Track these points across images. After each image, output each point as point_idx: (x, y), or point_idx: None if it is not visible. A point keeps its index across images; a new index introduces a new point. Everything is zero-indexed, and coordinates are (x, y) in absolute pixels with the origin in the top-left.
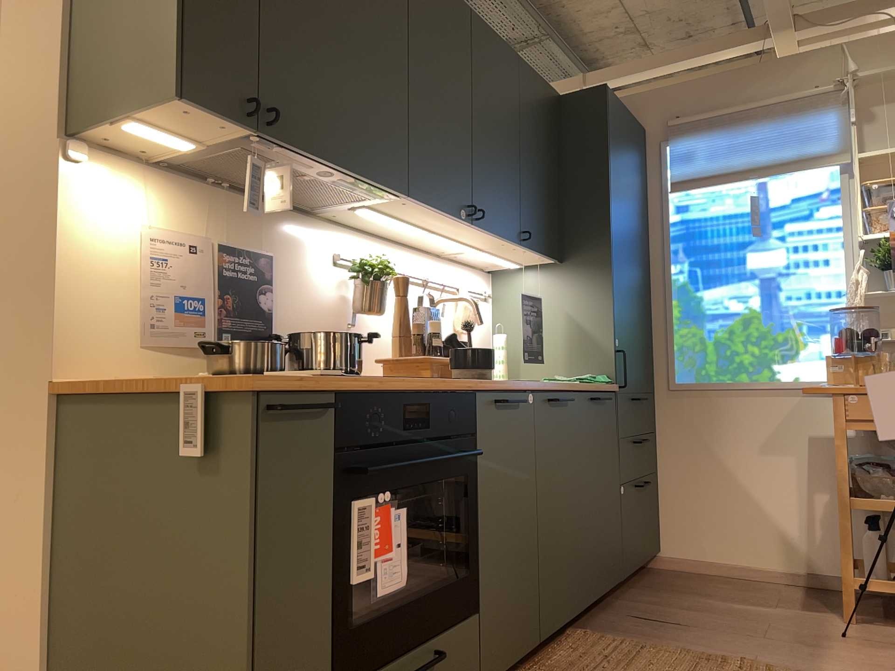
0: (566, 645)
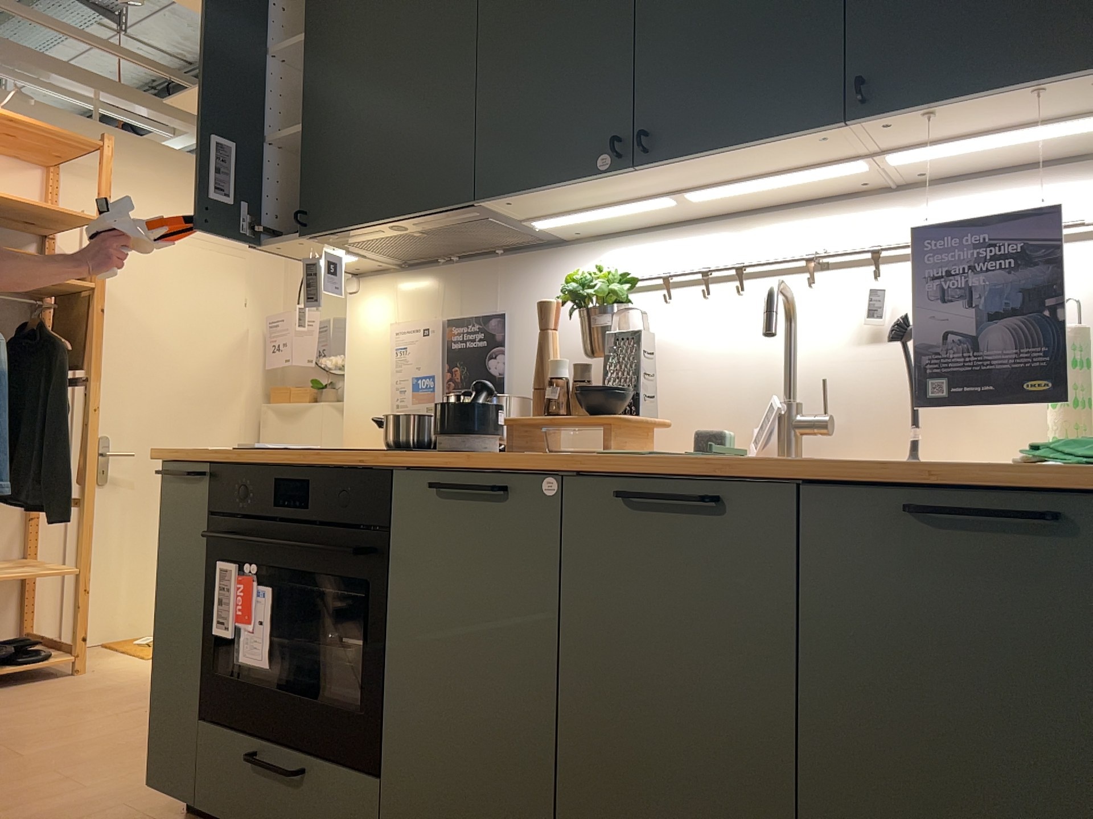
0: None
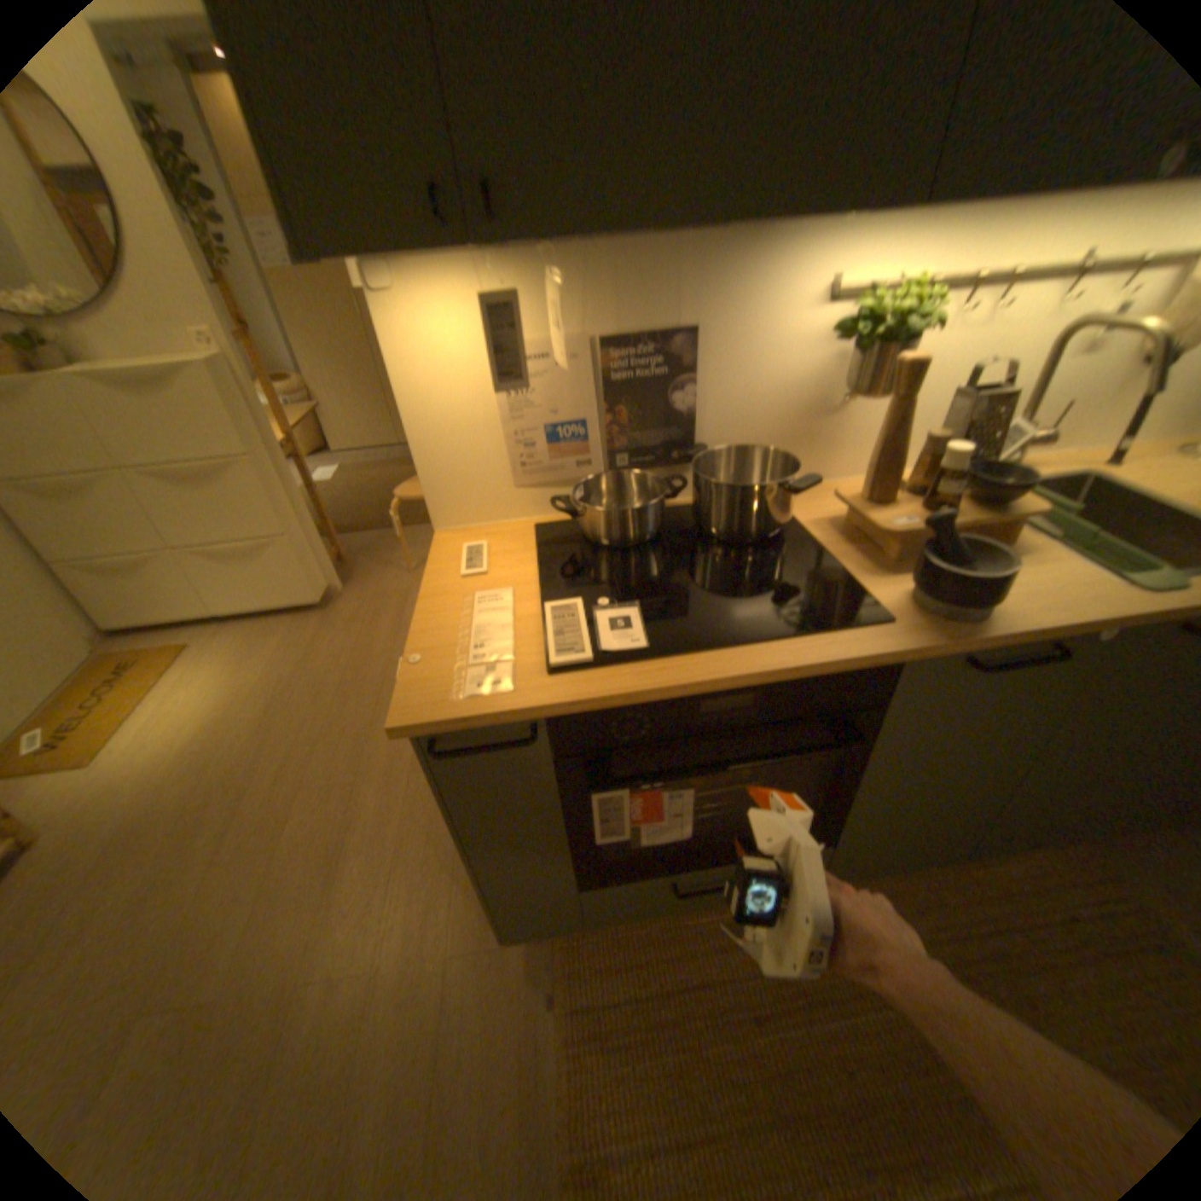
0: (1036, 861)
